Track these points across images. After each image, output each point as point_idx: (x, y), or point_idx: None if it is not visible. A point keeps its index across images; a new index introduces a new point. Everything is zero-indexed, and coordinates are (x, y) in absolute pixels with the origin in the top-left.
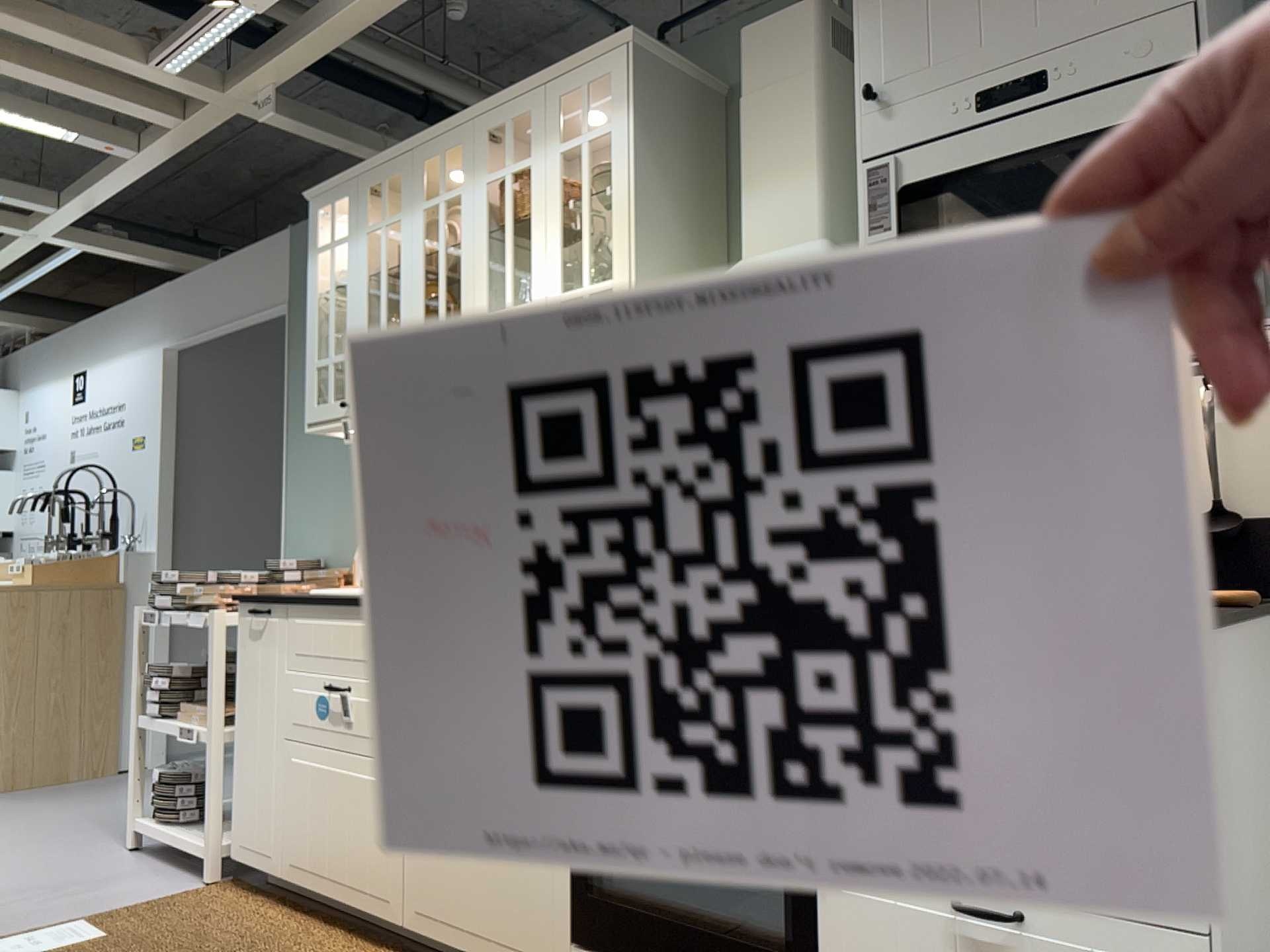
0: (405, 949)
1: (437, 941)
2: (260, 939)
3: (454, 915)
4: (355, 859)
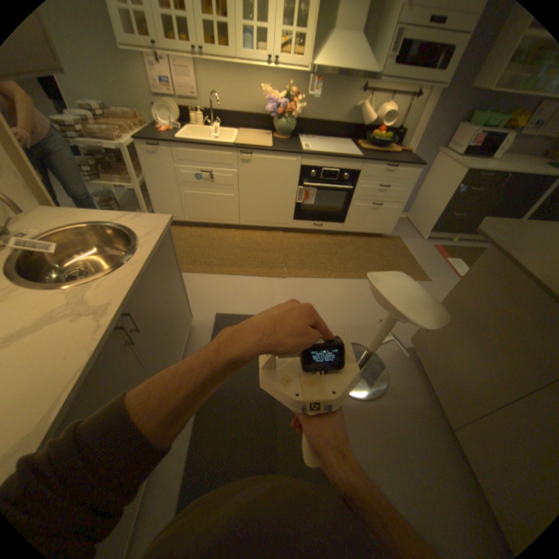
0: (234, 228)
1: (252, 225)
2: (200, 236)
3: (258, 220)
4: (220, 214)
